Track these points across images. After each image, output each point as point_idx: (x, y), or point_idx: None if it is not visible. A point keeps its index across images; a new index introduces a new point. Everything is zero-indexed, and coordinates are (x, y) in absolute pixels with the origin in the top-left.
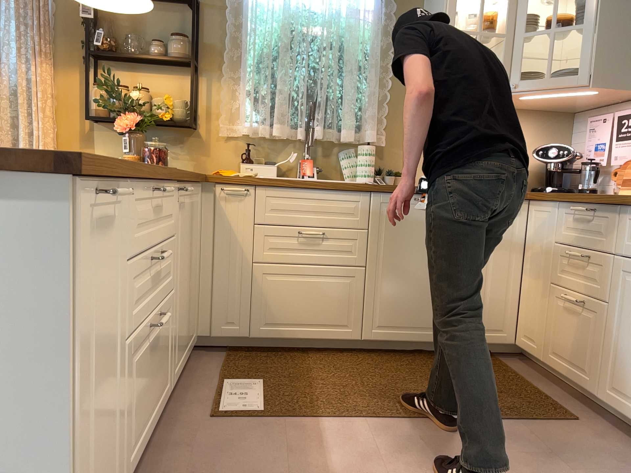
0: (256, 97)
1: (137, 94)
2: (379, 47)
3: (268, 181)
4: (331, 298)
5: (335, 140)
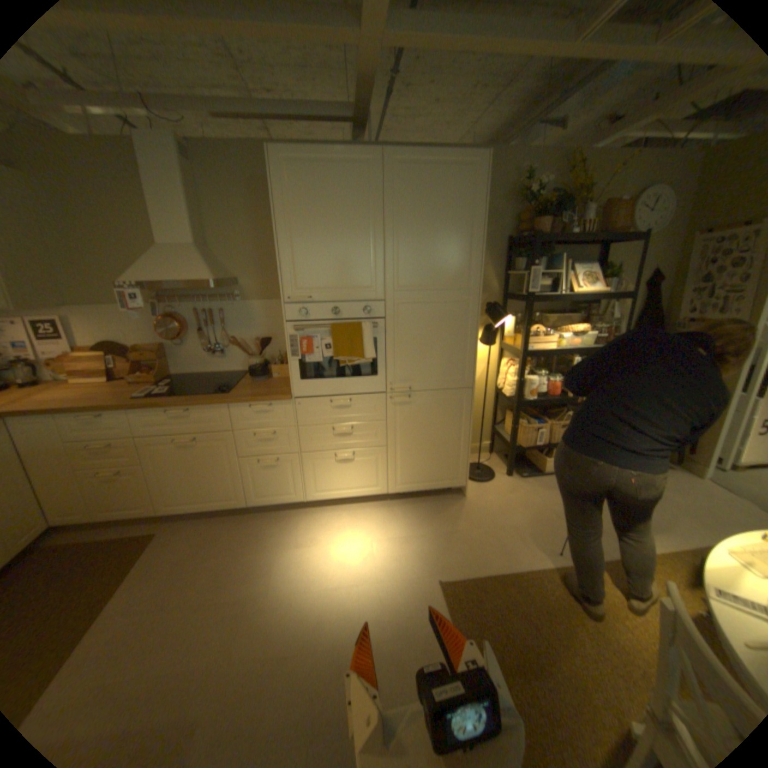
0: None
1: None
2: None
3: None
4: None
5: None
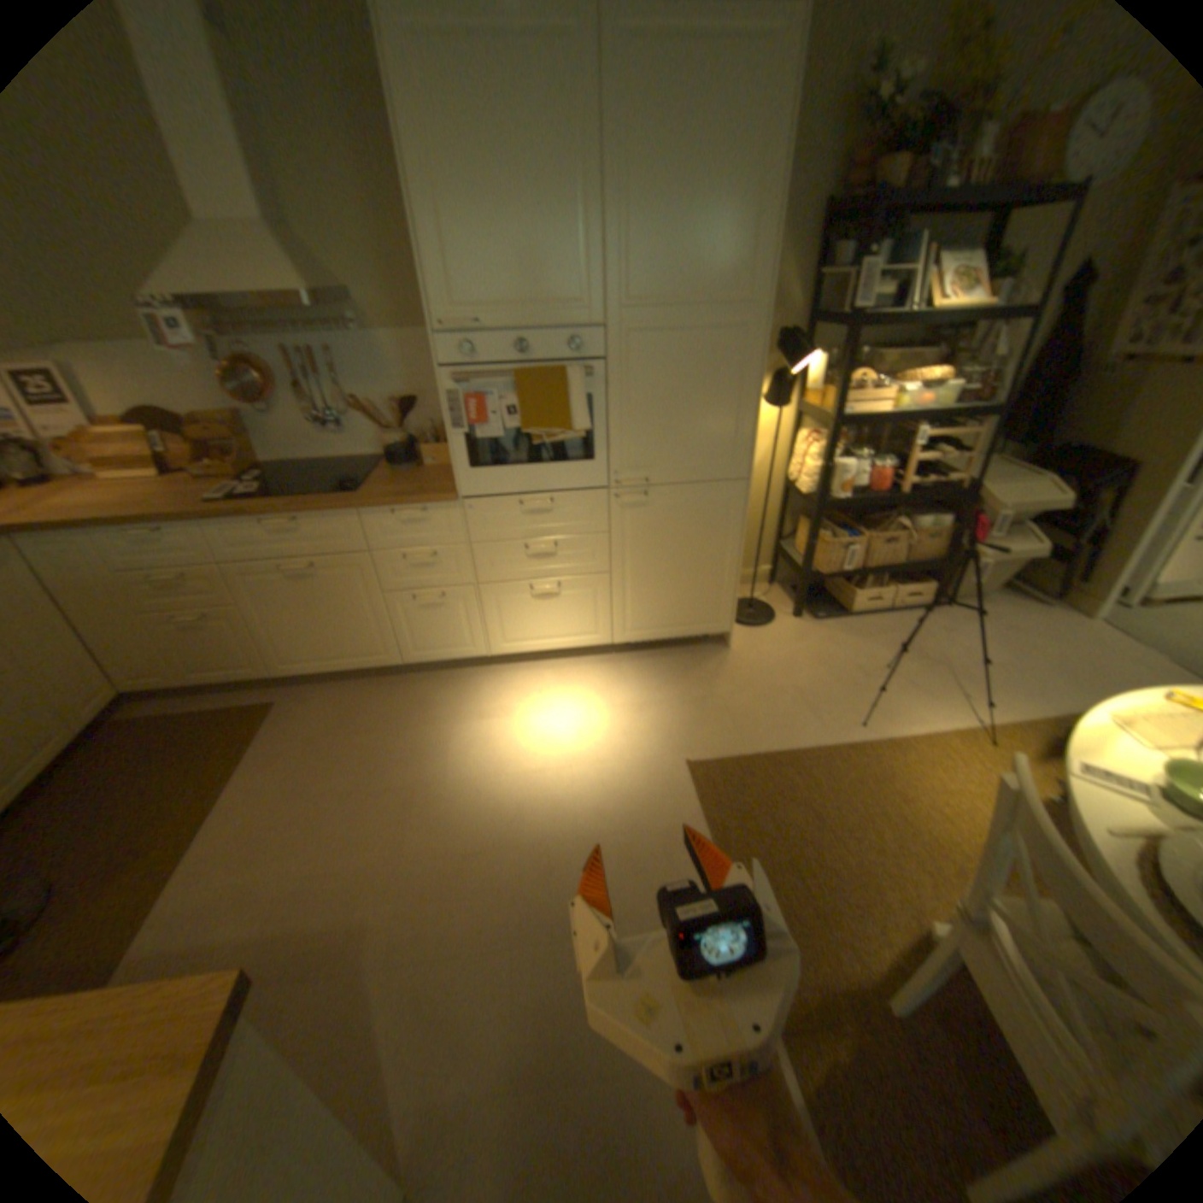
0: None
1: None
2: None
3: None
4: None
5: None
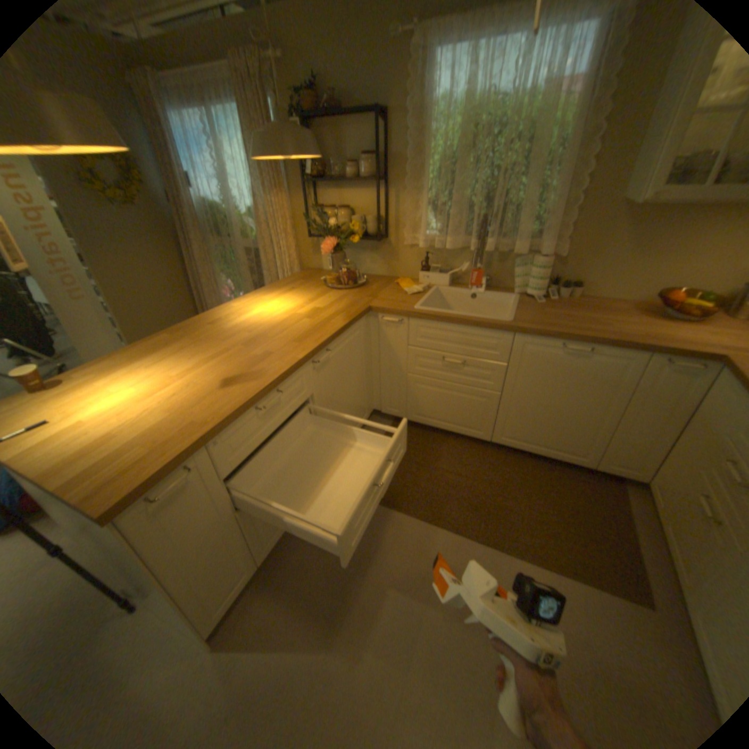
0: (435, 206)
1: (338, 213)
2: (582, 130)
3: (418, 315)
4: (467, 409)
5: (510, 249)
